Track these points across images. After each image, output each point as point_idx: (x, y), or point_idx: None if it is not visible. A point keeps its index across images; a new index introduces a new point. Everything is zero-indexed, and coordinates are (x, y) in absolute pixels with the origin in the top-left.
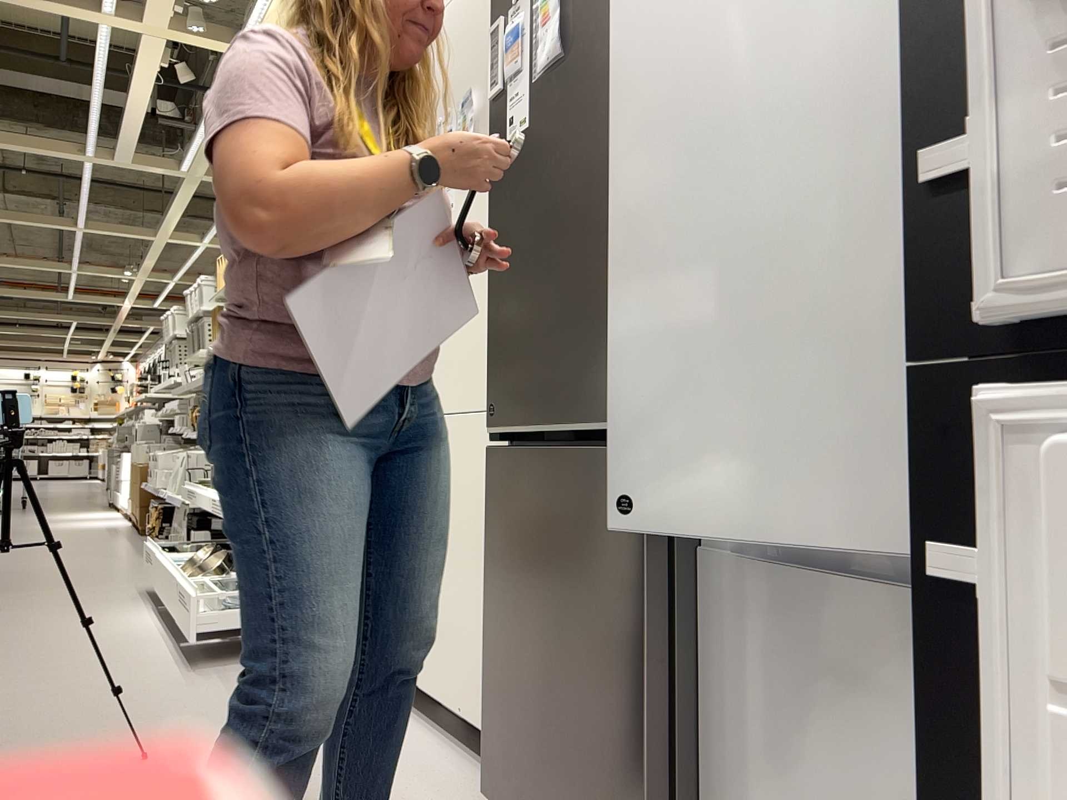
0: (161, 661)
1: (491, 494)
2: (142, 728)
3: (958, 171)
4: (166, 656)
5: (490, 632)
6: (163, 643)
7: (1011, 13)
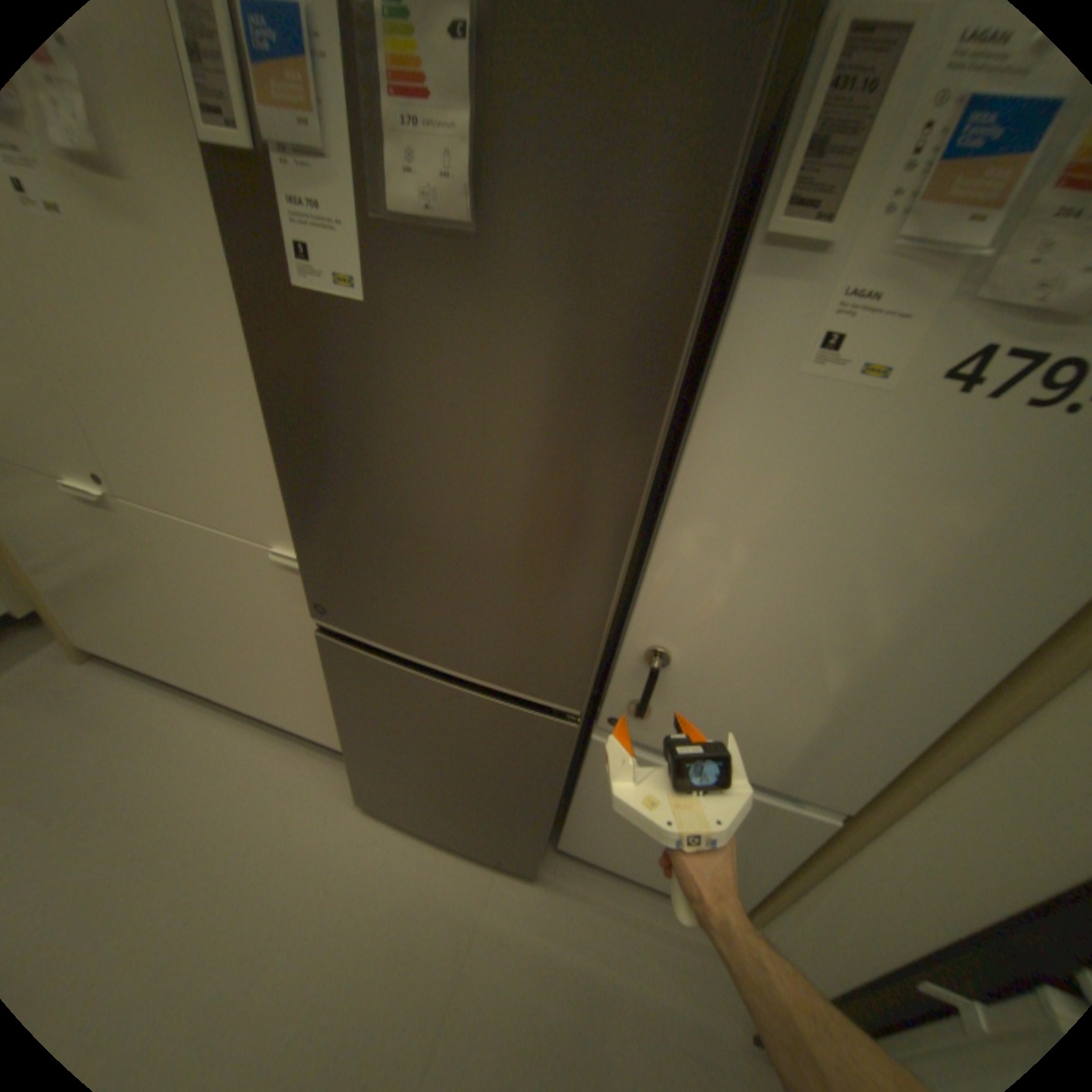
0: None
1: (333, 665)
2: None
3: None
4: None
5: (349, 740)
6: None
7: None
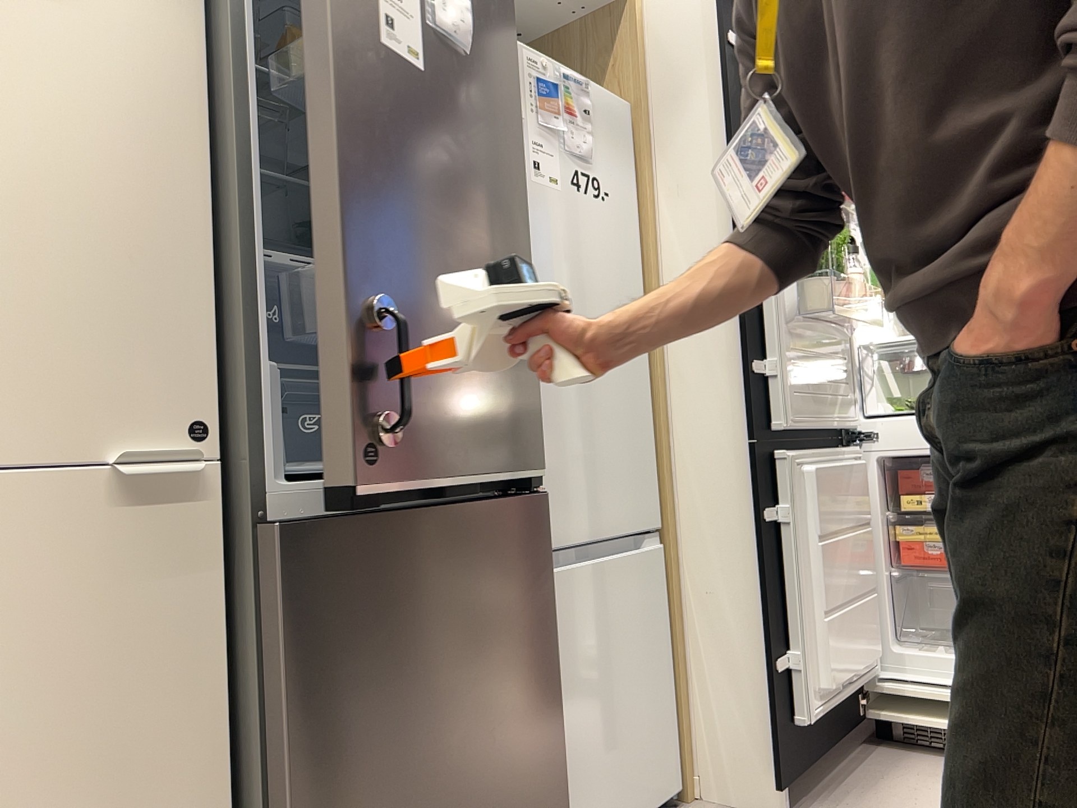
0: None
1: (295, 596)
2: None
3: (758, 368)
4: None
5: None
6: None
7: (780, 328)
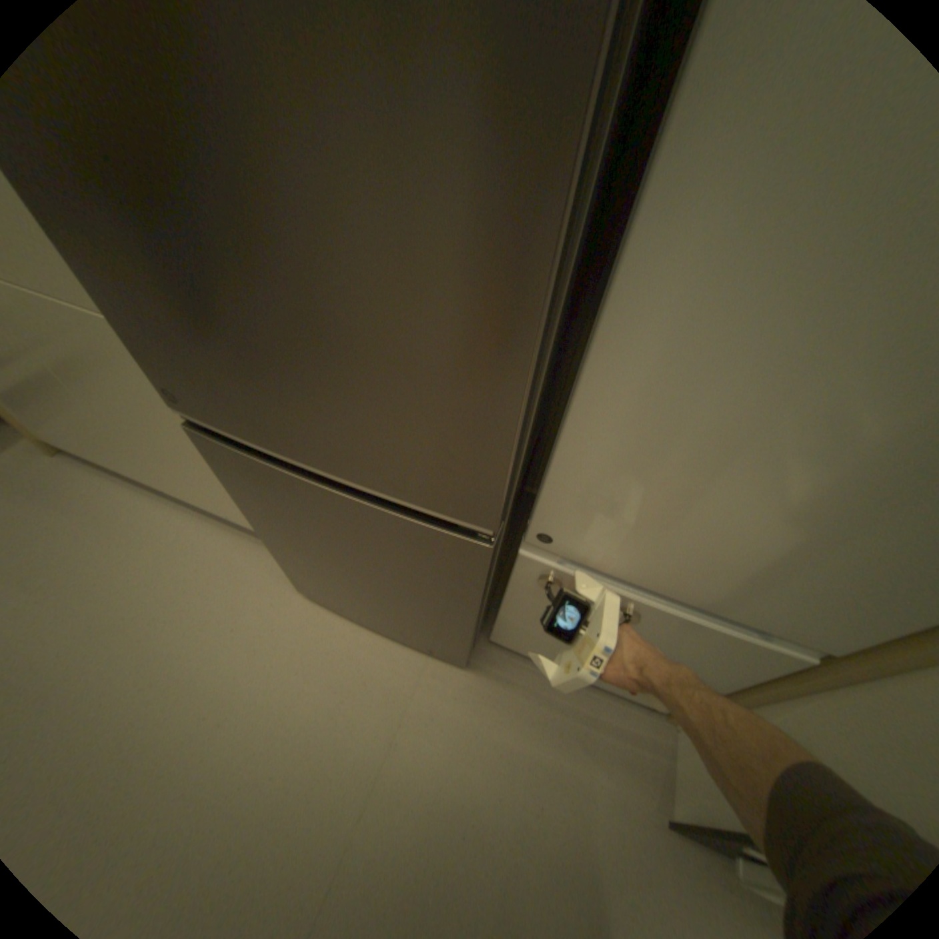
0: None
1: (218, 464)
2: None
3: None
4: None
5: (269, 538)
6: None
7: None
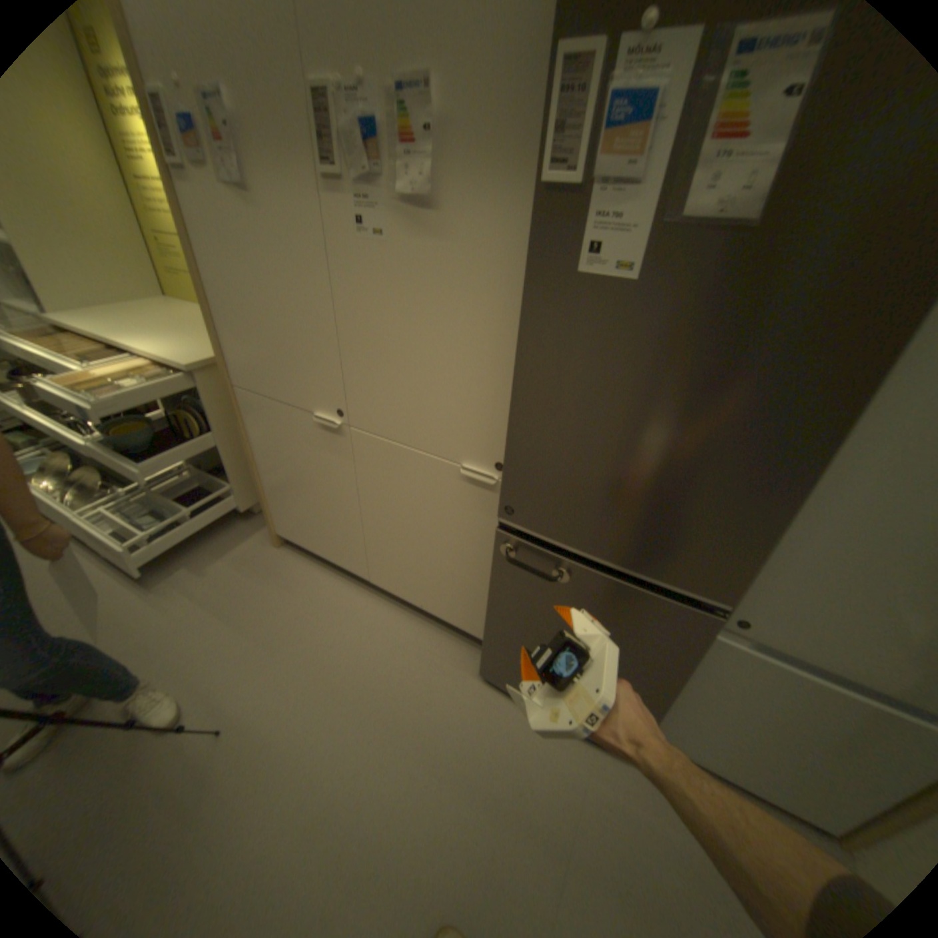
0: (107, 587)
1: (502, 556)
2: (176, 689)
3: None
4: (105, 577)
5: (494, 619)
6: (82, 557)
7: None
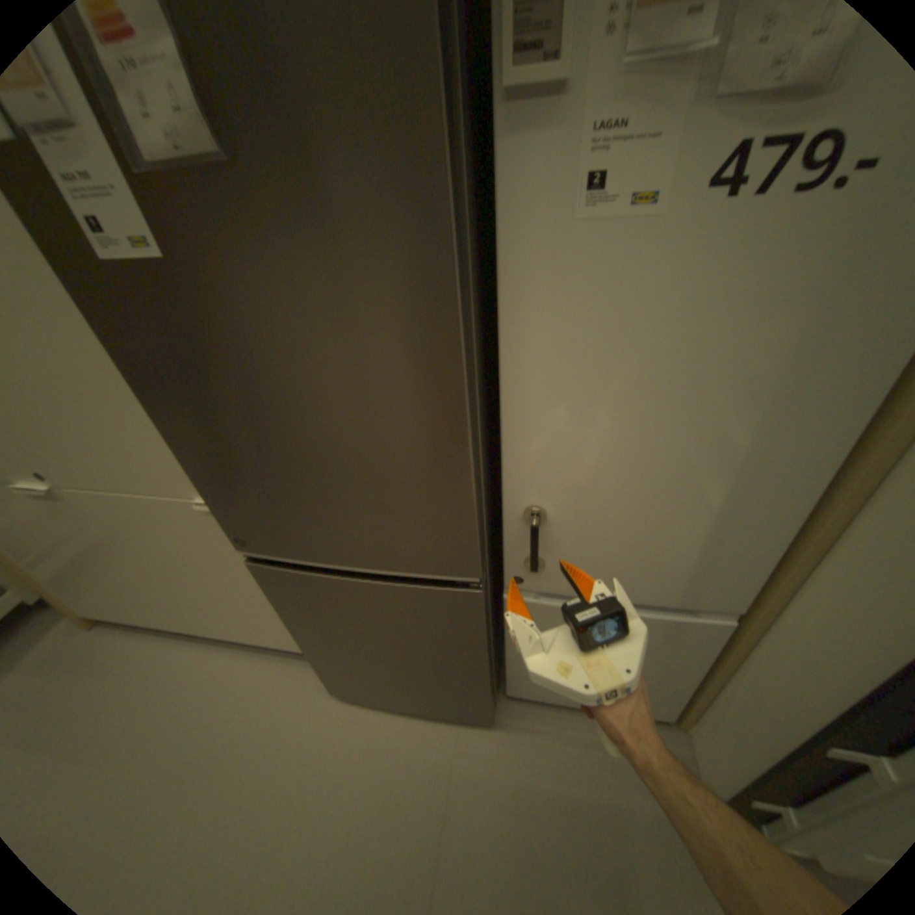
0: None
1: (269, 586)
2: None
3: None
4: None
5: (306, 645)
6: None
7: None
